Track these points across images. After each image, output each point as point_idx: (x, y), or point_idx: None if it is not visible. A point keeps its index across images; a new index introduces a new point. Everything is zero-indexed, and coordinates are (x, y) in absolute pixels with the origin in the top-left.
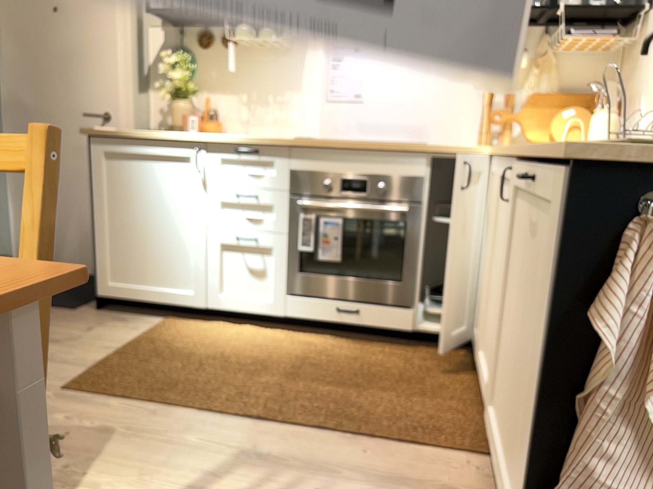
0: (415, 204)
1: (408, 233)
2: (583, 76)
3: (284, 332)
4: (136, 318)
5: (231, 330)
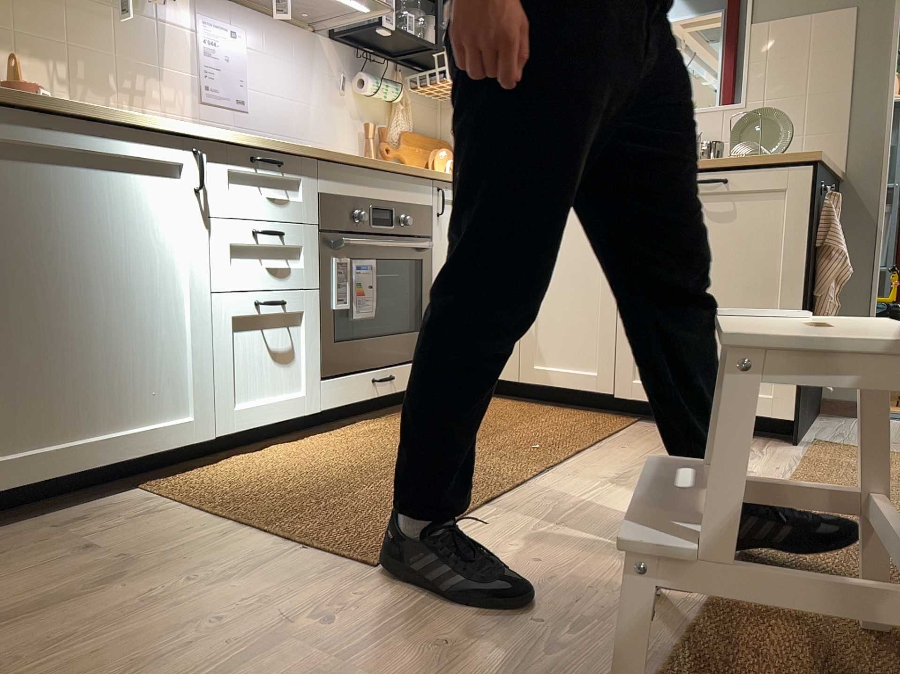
0: (424, 236)
1: (423, 269)
2: (420, 120)
3: (309, 437)
4: (102, 504)
5: (262, 457)
